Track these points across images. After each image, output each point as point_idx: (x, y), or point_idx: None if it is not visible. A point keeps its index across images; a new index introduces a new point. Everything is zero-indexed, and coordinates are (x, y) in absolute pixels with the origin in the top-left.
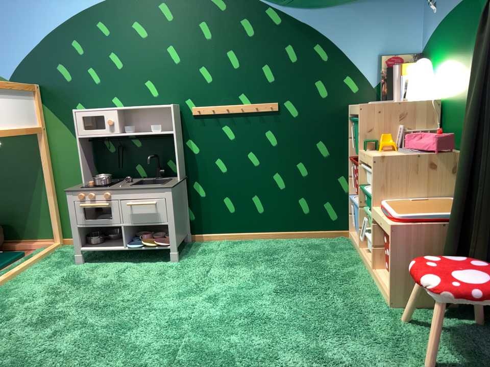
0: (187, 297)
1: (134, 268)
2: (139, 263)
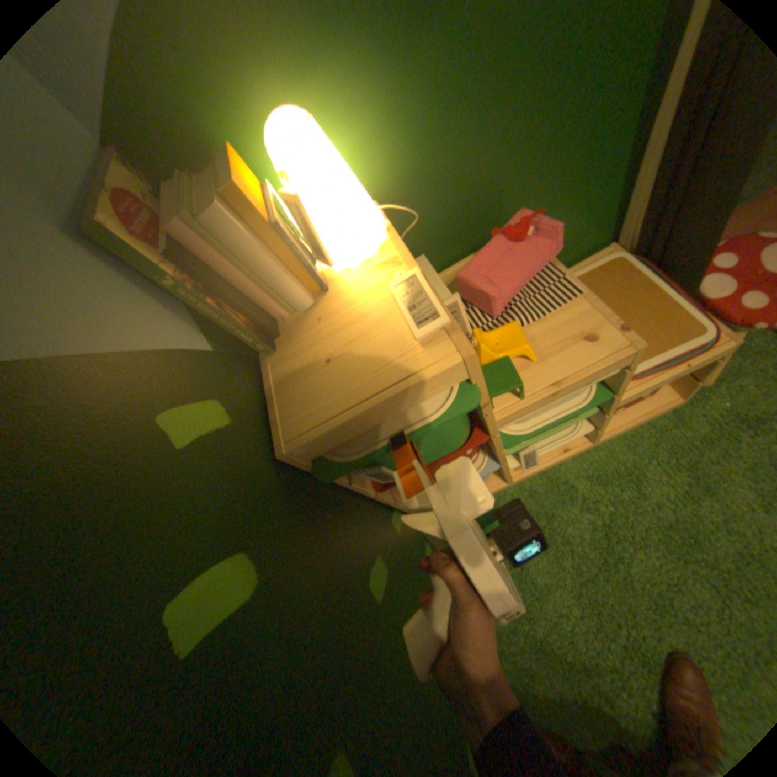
0: None
1: None
2: None
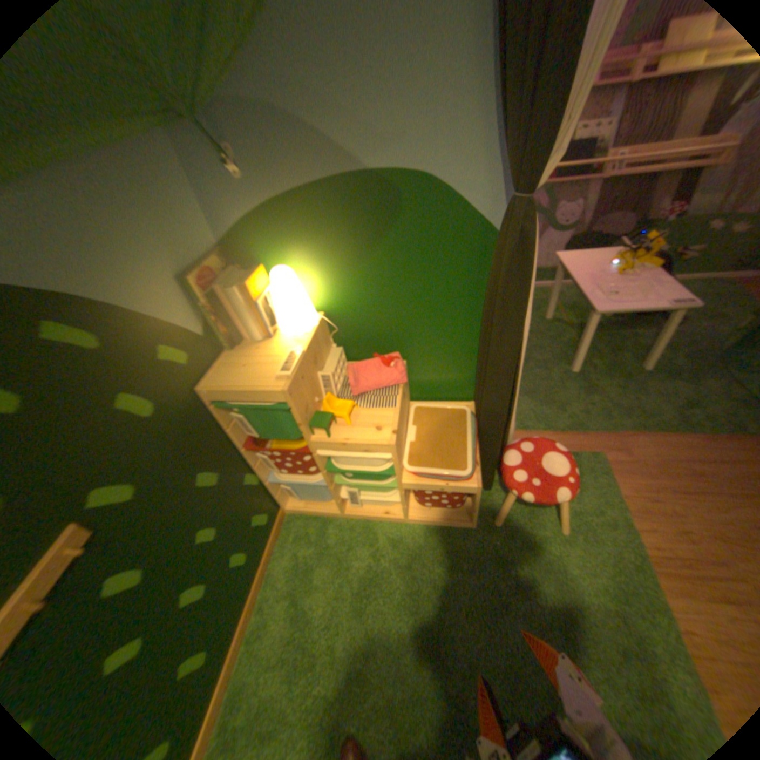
0: None
1: None
2: None
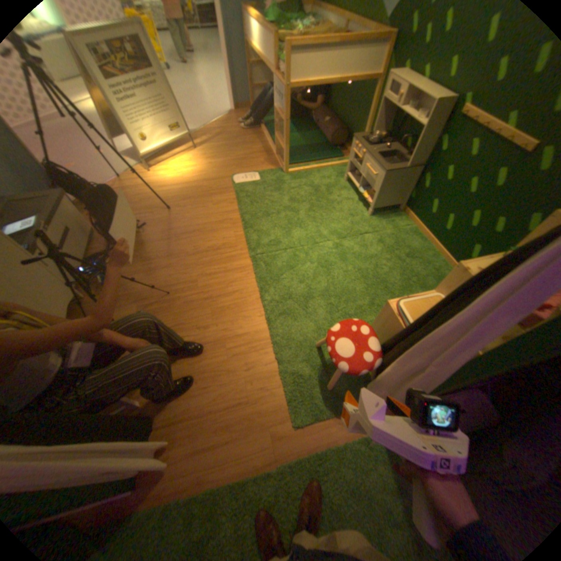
0: (334, 236)
1: (352, 203)
2: (358, 202)
